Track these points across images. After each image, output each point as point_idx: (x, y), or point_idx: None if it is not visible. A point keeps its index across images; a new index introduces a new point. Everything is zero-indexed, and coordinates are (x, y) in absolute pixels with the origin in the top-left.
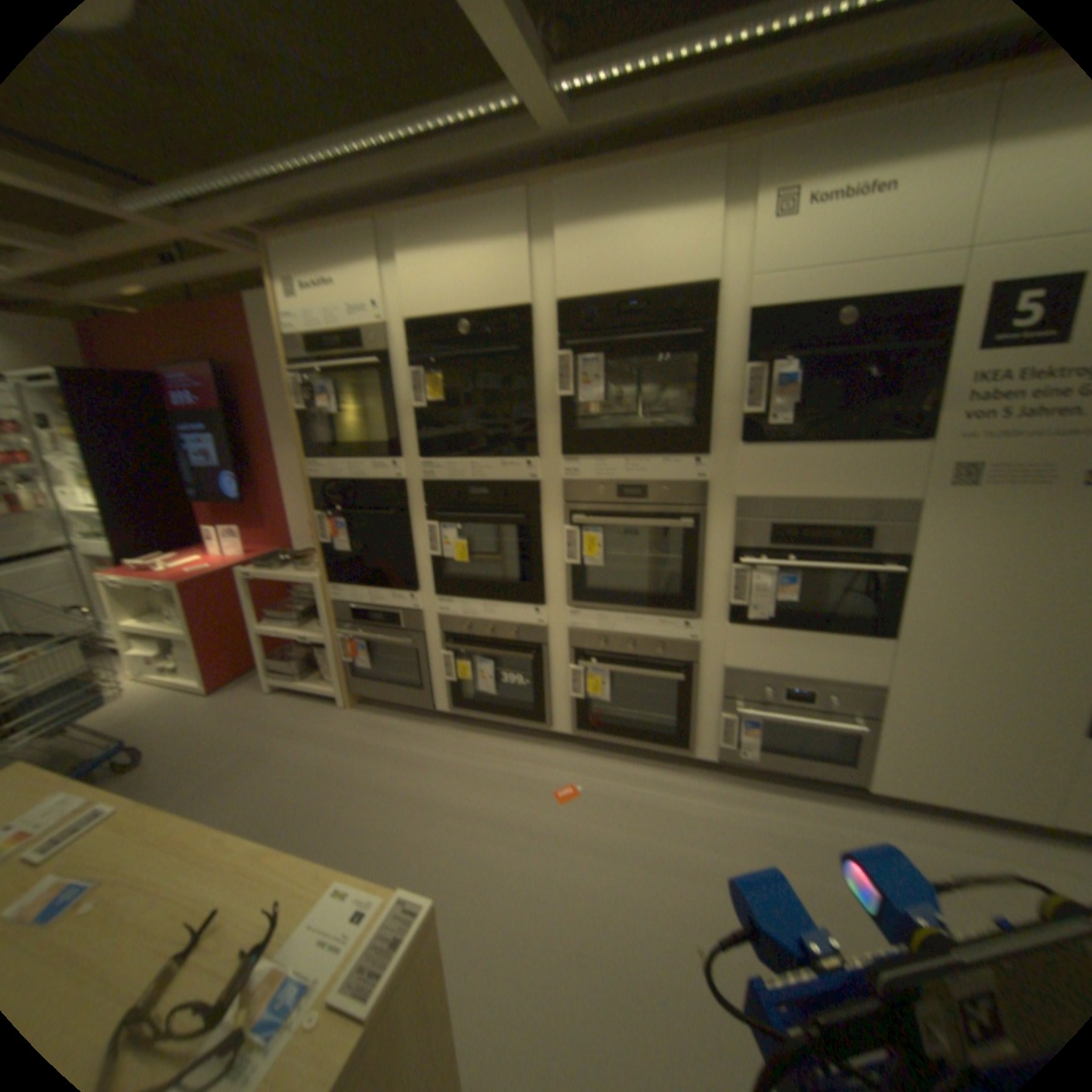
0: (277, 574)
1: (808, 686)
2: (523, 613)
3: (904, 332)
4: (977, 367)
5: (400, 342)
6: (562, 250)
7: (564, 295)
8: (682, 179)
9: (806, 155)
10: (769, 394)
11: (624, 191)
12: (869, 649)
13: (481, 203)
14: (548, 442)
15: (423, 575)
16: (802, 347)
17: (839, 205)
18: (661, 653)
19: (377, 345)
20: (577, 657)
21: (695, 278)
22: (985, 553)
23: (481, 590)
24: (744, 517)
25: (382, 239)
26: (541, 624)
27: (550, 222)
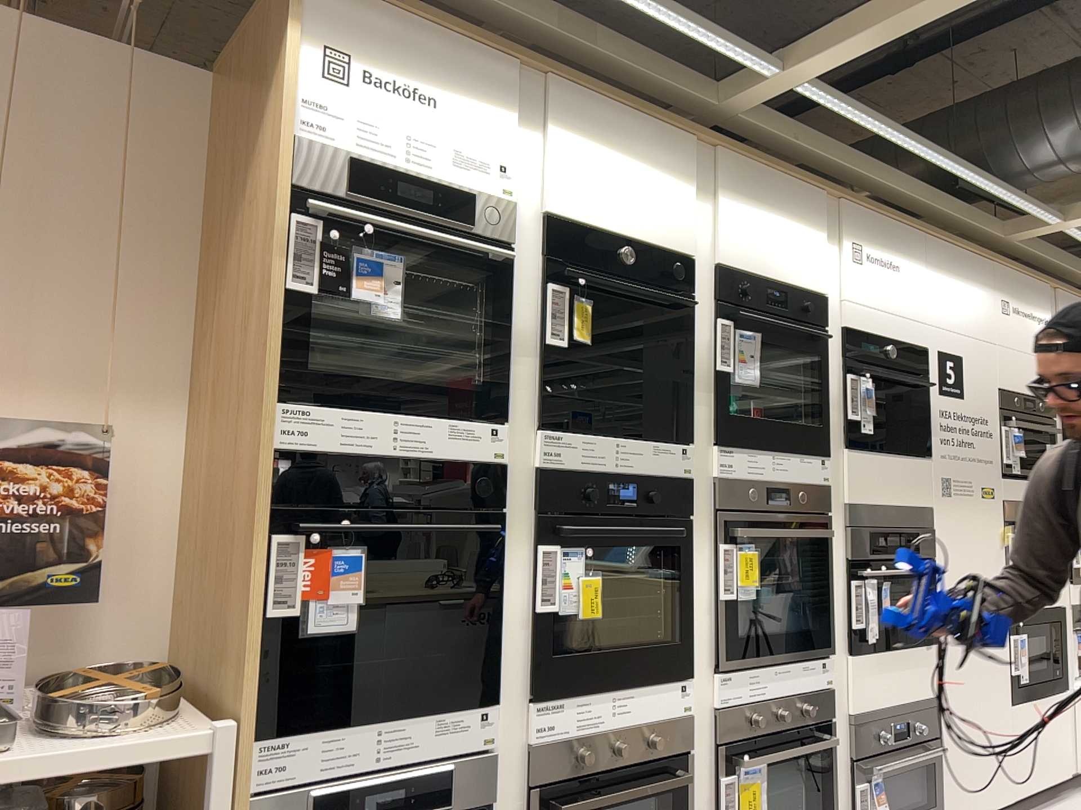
0: (60, 748)
1: (903, 713)
2: (669, 697)
3: (908, 373)
4: (938, 406)
5: (536, 243)
6: (728, 218)
7: (728, 263)
8: (805, 206)
9: (862, 229)
10: (860, 404)
11: (771, 193)
12: (927, 655)
13: (660, 133)
14: (703, 426)
15: (513, 660)
16: (877, 368)
17: (879, 271)
18: (815, 710)
19: (508, 235)
20: (729, 757)
21: (815, 289)
22: (959, 551)
23: (615, 669)
24: (854, 524)
25: (534, 102)
26: (690, 711)
27: (715, 187)
